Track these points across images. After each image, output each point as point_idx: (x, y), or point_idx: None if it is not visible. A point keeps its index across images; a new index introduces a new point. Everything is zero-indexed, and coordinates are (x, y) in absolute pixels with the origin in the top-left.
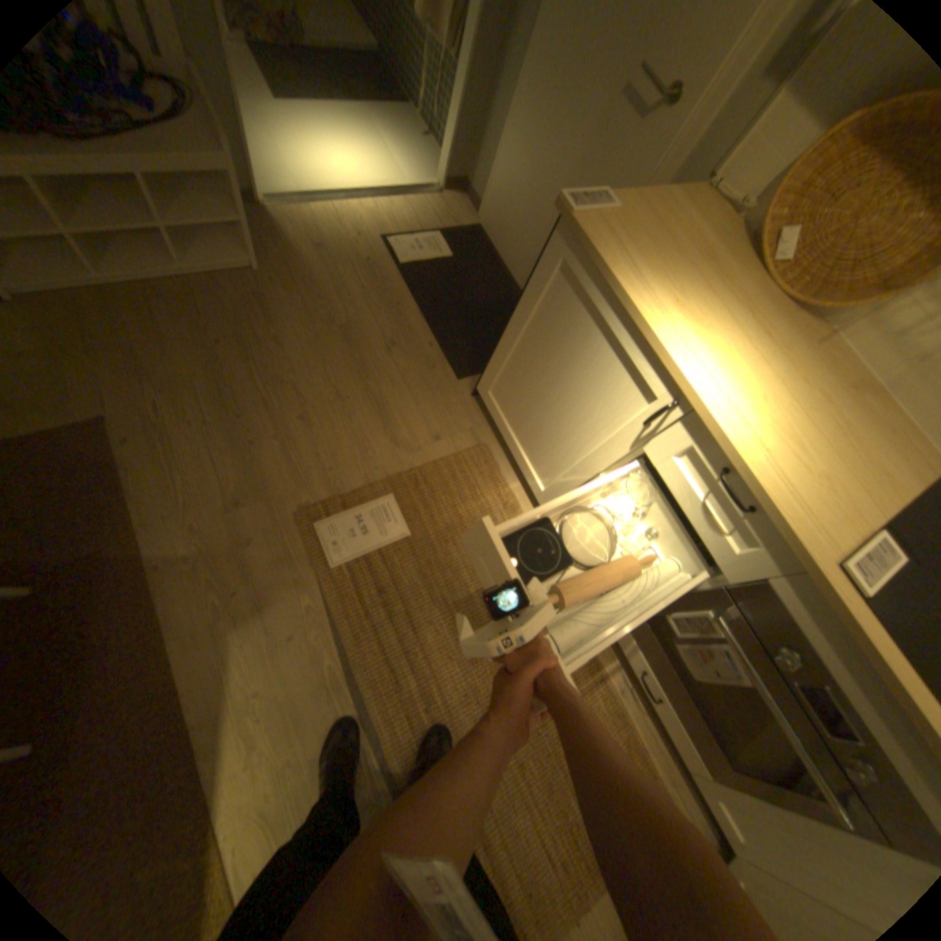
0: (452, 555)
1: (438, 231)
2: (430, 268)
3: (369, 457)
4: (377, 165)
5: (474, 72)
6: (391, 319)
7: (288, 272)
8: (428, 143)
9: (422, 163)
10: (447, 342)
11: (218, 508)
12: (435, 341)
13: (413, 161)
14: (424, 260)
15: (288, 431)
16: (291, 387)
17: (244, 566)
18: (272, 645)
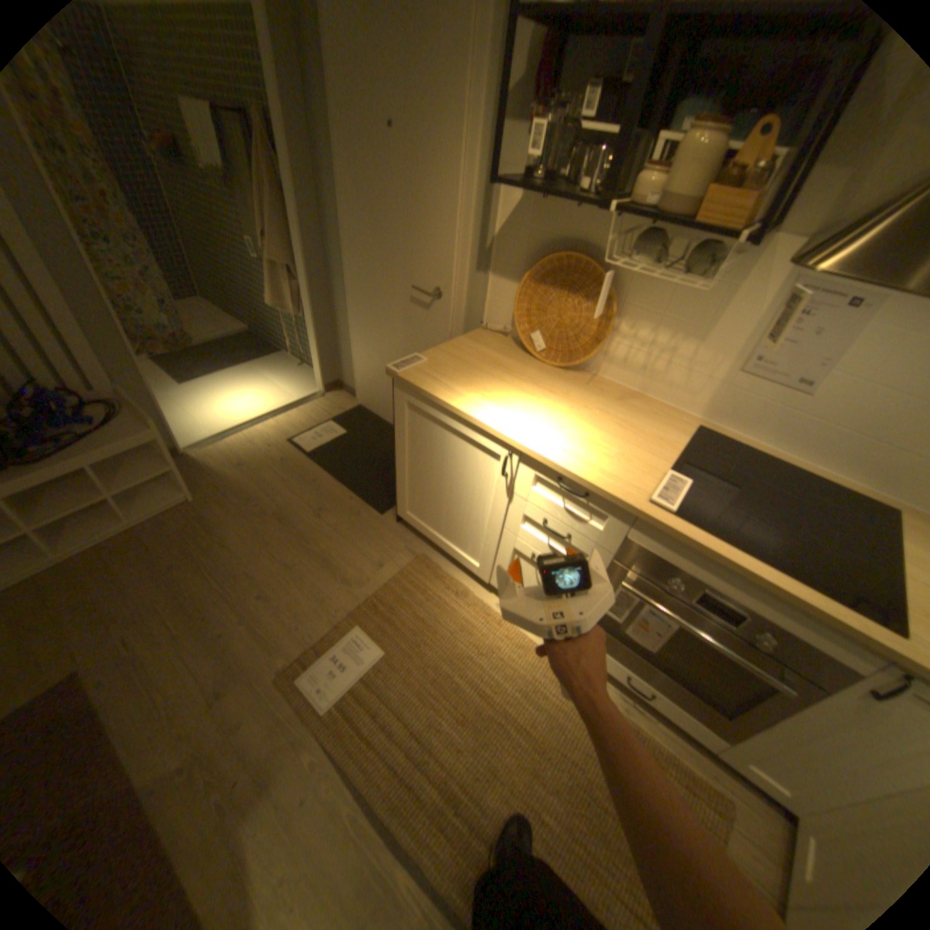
0: (428, 655)
1: (330, 419)
2: (332, 446)
3: (328, 604)
4: (270, 395)
5: (318, 320)
6: (313, 492)
7: (219, 491)
8: (304, 368)
9: (303, 382)
10: (363, 491)
11: (201, 706)
12: (353, 493)
13: (296, 383)
14: (325, 442)
15: (250, 612)
16: (244, 575)
17: (239, 750)
18: (285, 818)
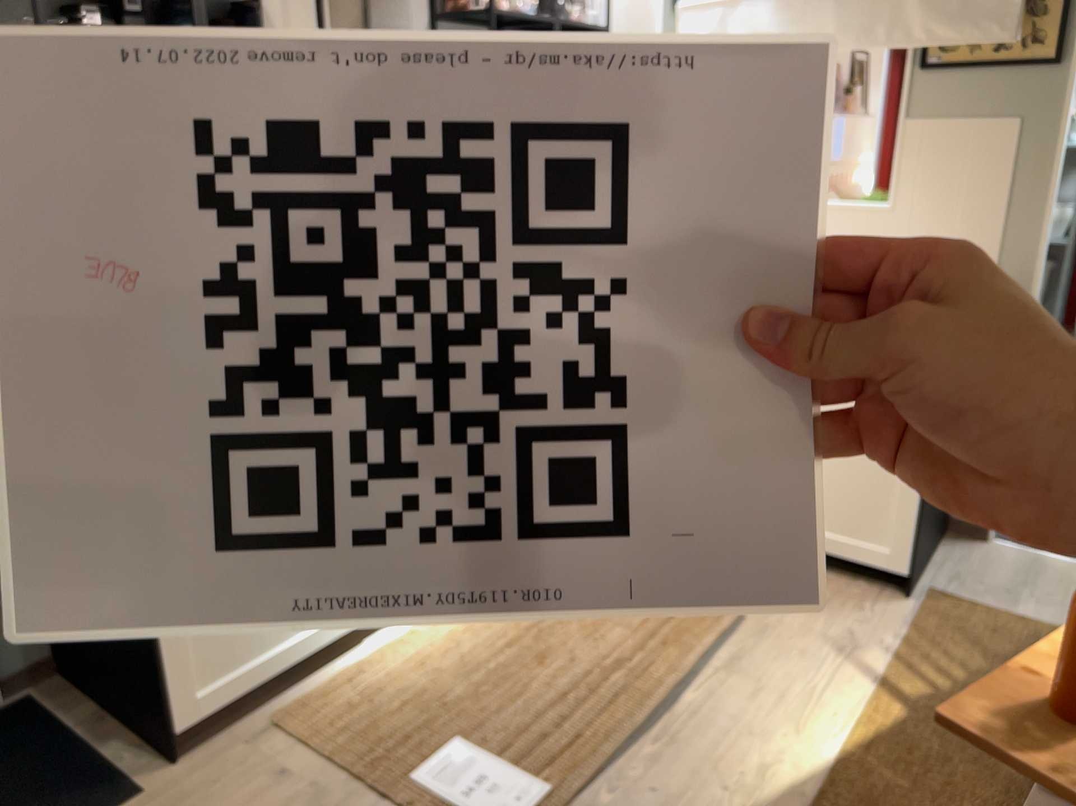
0: (459, 696)
1: None
2: None
3: None
4: None
5: None
6: None
7: None
8: None
9: None
10: None
11: None
12: None
13: None
14: None
15: None
16: None
17: None
18: None
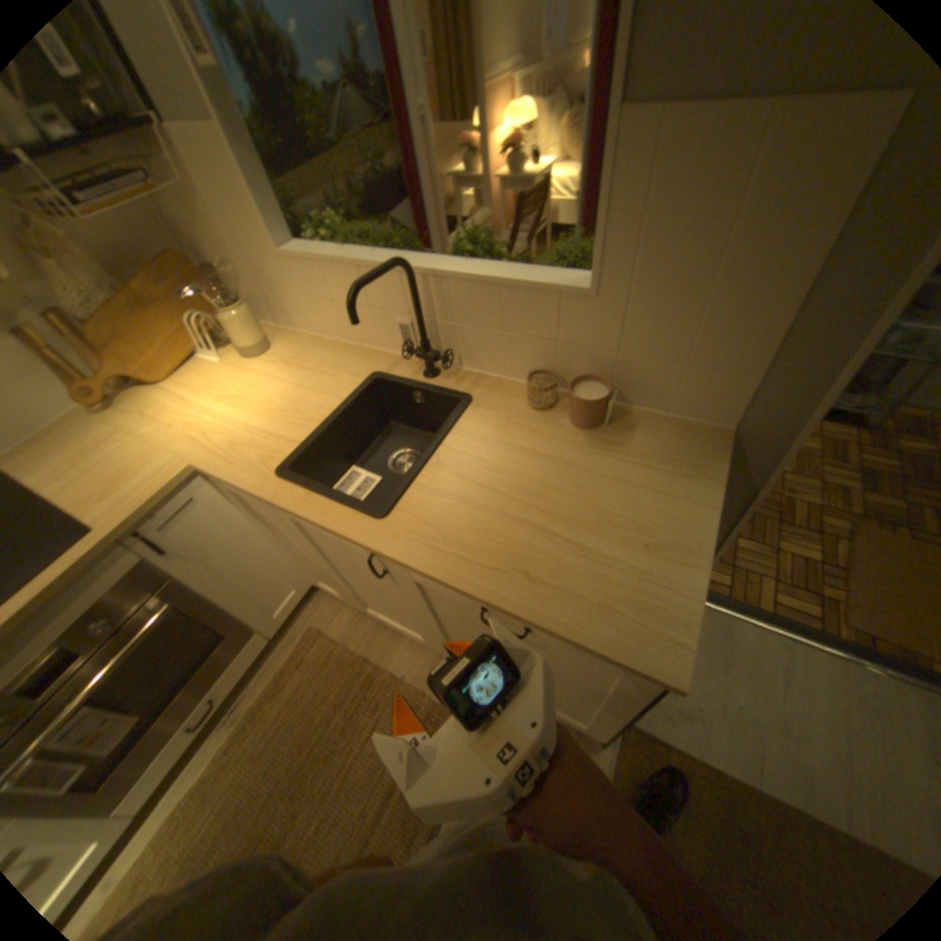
0: None
1: None
2: None
3: None
4: None
5: None
6: None
7: None
8: None
9: None
10: None
11: None
12: None
13: None
14: None
15: None
16: None
17: None
18: None
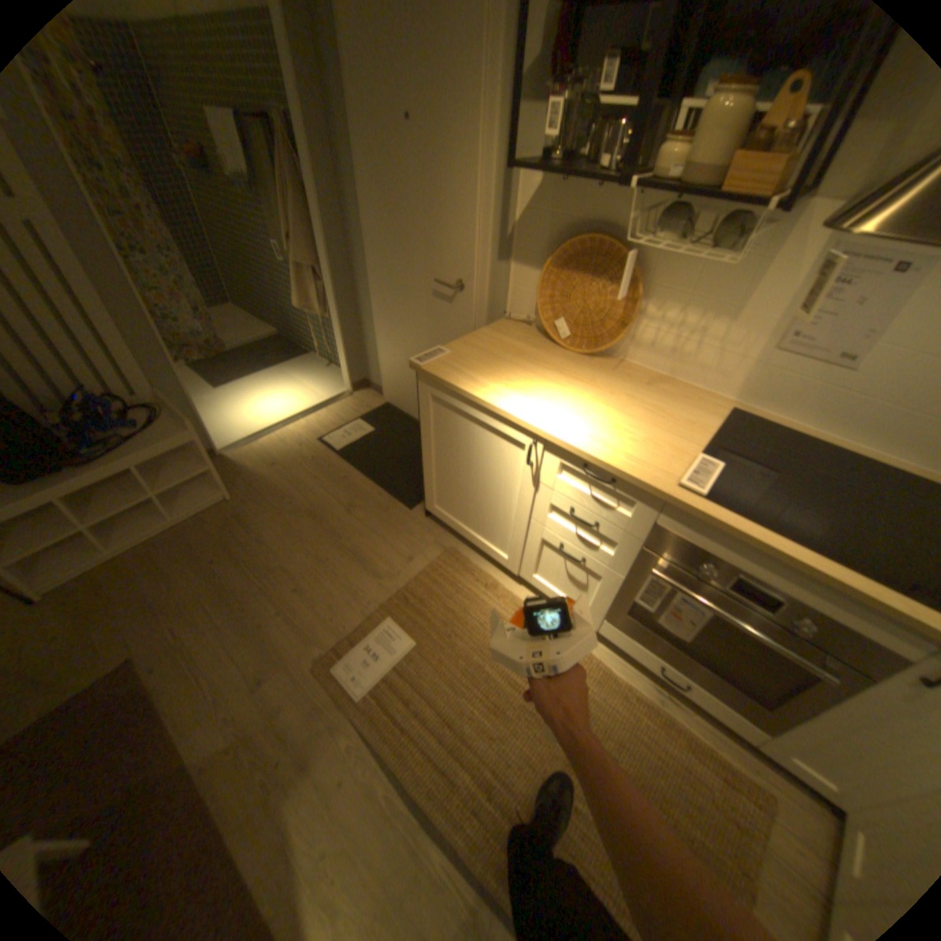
0: (458, 646)
1: (358, 418)
2: (360, 444)
3: (360, 597)
4: (300, 397)
5: (344, 320)
6: (343, 489)
7: (254, 491)
8: (332, 369)
9: (331, 383)
10: (392, 487)
11: (243, 693)
12: (382, 490)
13: (324, 384)
14: (354, 441)
15: (286, 605)
16: (279, 570)
17: (279, 734)
18: (324, 798)
